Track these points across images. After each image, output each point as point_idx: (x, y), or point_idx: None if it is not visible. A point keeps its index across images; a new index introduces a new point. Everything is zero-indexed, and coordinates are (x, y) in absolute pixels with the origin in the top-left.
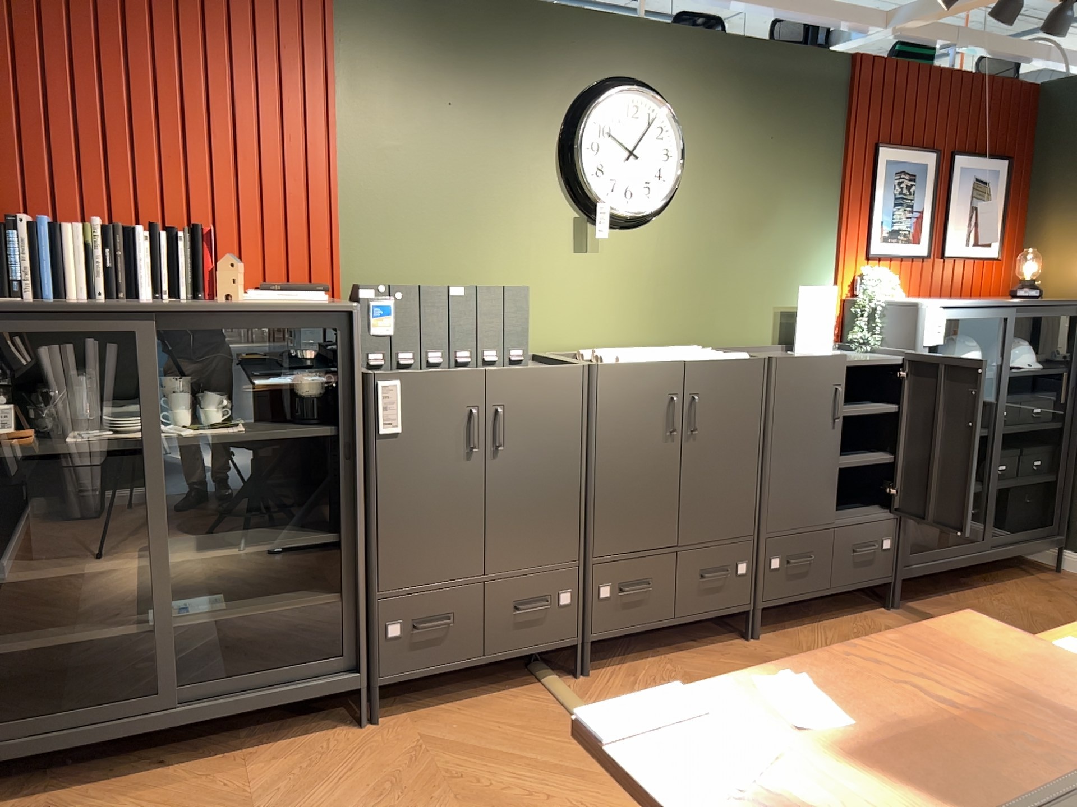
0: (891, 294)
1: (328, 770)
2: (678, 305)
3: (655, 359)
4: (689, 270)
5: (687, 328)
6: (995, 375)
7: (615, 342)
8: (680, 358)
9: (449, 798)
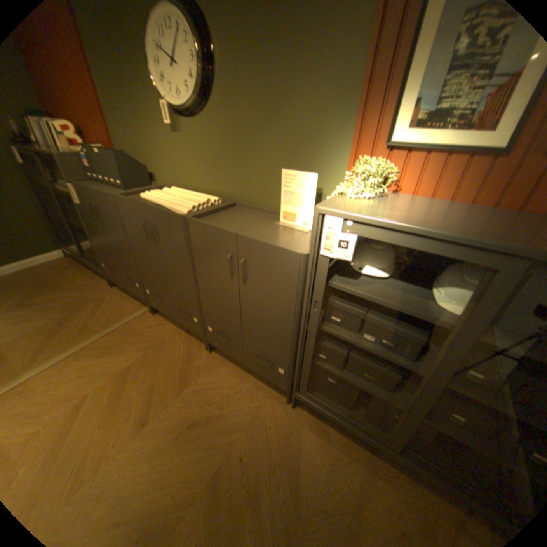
0: (369, 191)
1: (85, 290)
2: (222, 171)
3: (150, 200)
4: (226, 147)
5: (229, 186)
6: (451, 326)
7: (196, 186)
8: (158, 202)
9: (68, 313)
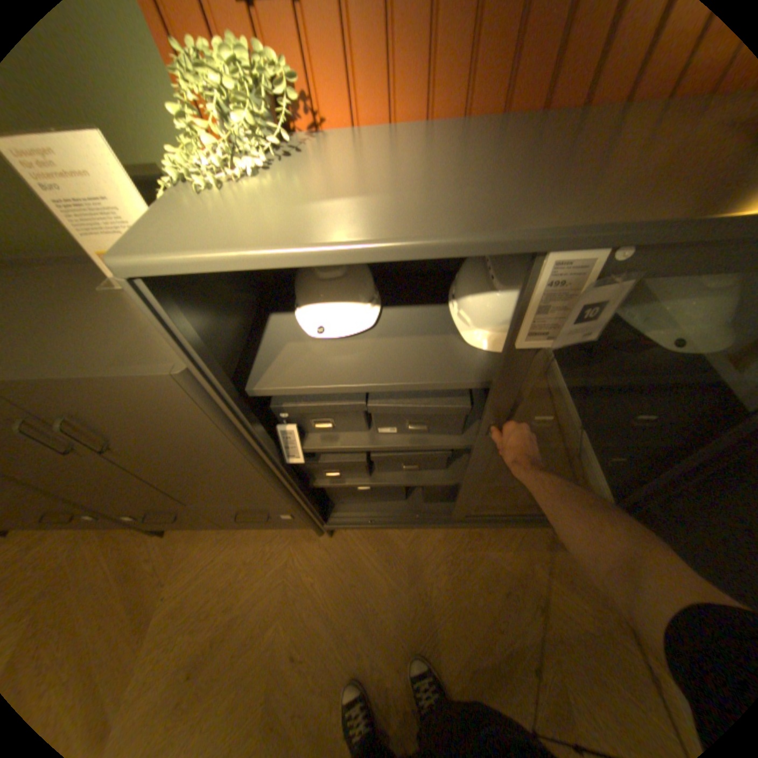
0: (248, 151)
1: None
2: None
3: None
4: None
5: None
6: (501, 386)
7: None
8: None
9: None
